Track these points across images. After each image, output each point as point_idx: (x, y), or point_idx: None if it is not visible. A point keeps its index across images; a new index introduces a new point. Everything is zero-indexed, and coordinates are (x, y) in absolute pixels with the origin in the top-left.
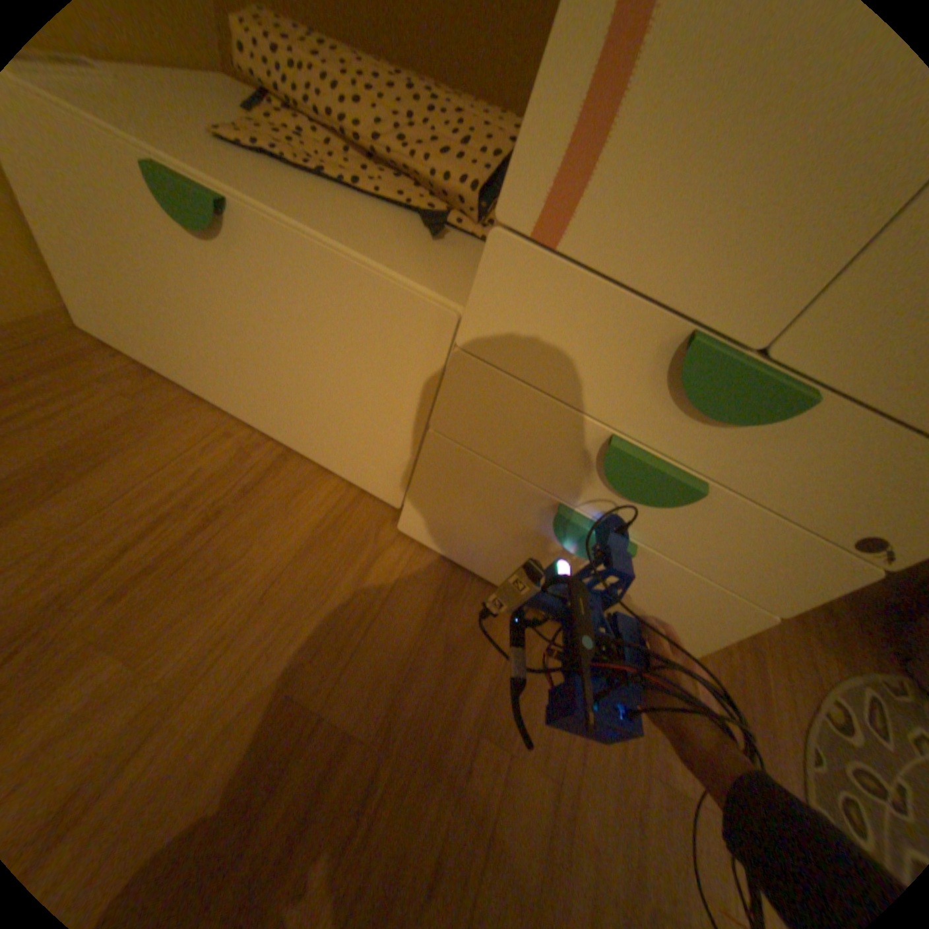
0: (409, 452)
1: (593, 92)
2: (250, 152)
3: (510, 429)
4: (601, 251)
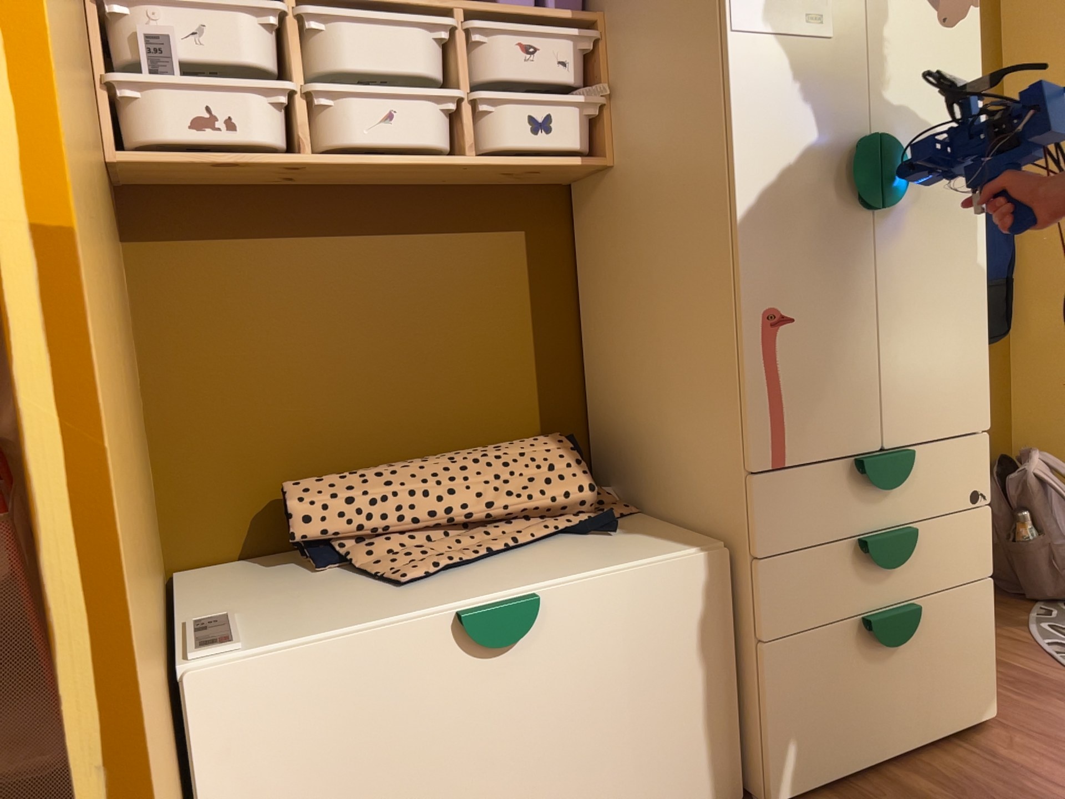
0: (733, 712)
1: (773, 404)
2: (441, 576)
3: (812, 593)
4: (806, 456)
